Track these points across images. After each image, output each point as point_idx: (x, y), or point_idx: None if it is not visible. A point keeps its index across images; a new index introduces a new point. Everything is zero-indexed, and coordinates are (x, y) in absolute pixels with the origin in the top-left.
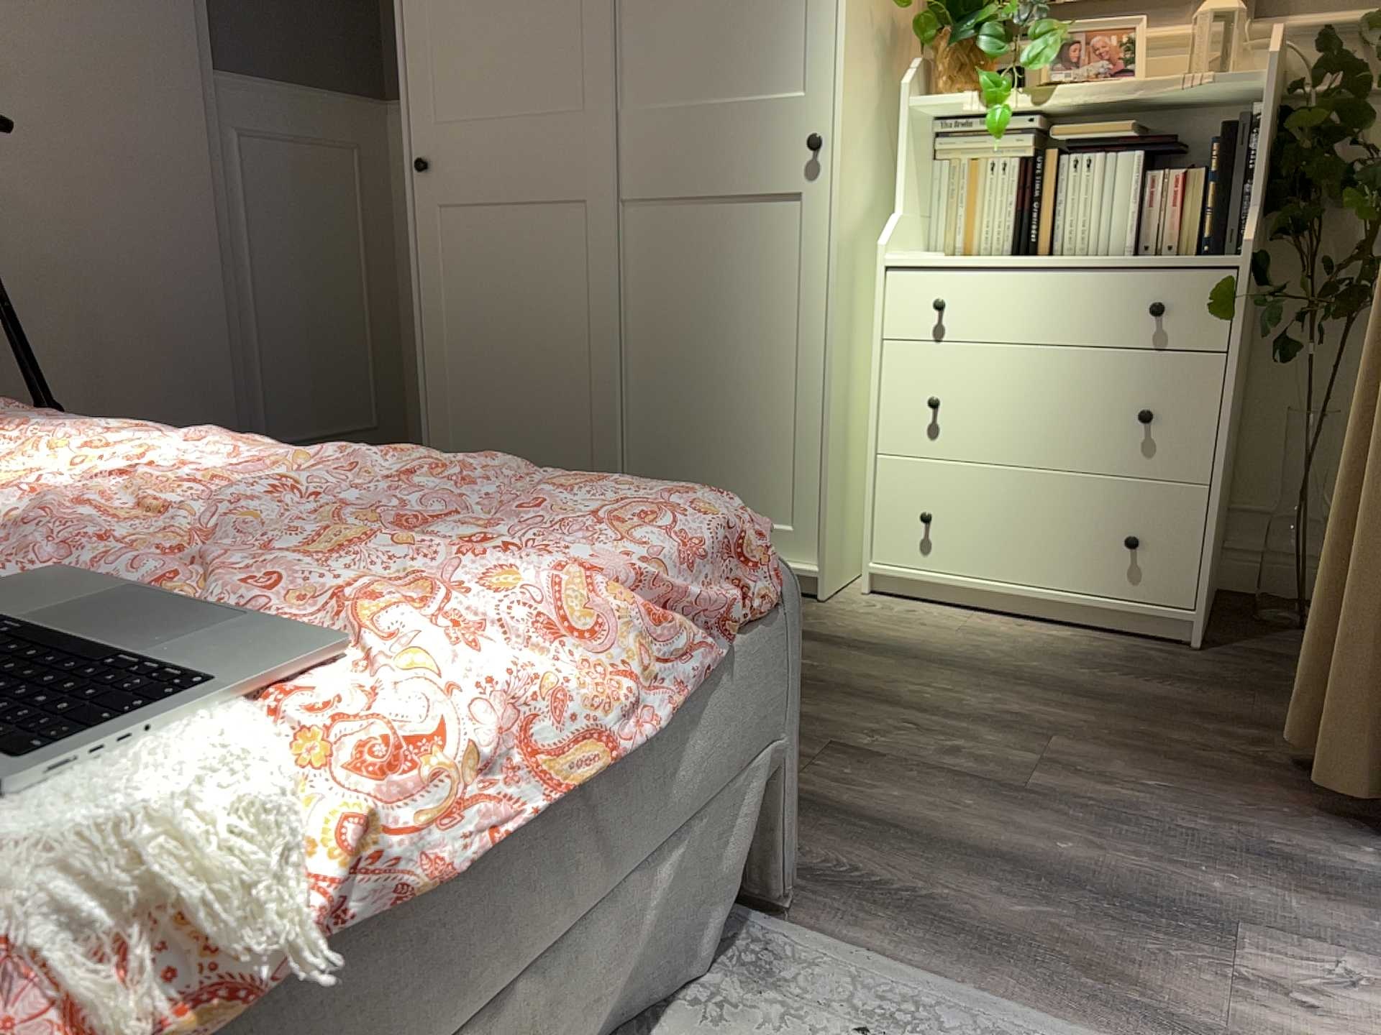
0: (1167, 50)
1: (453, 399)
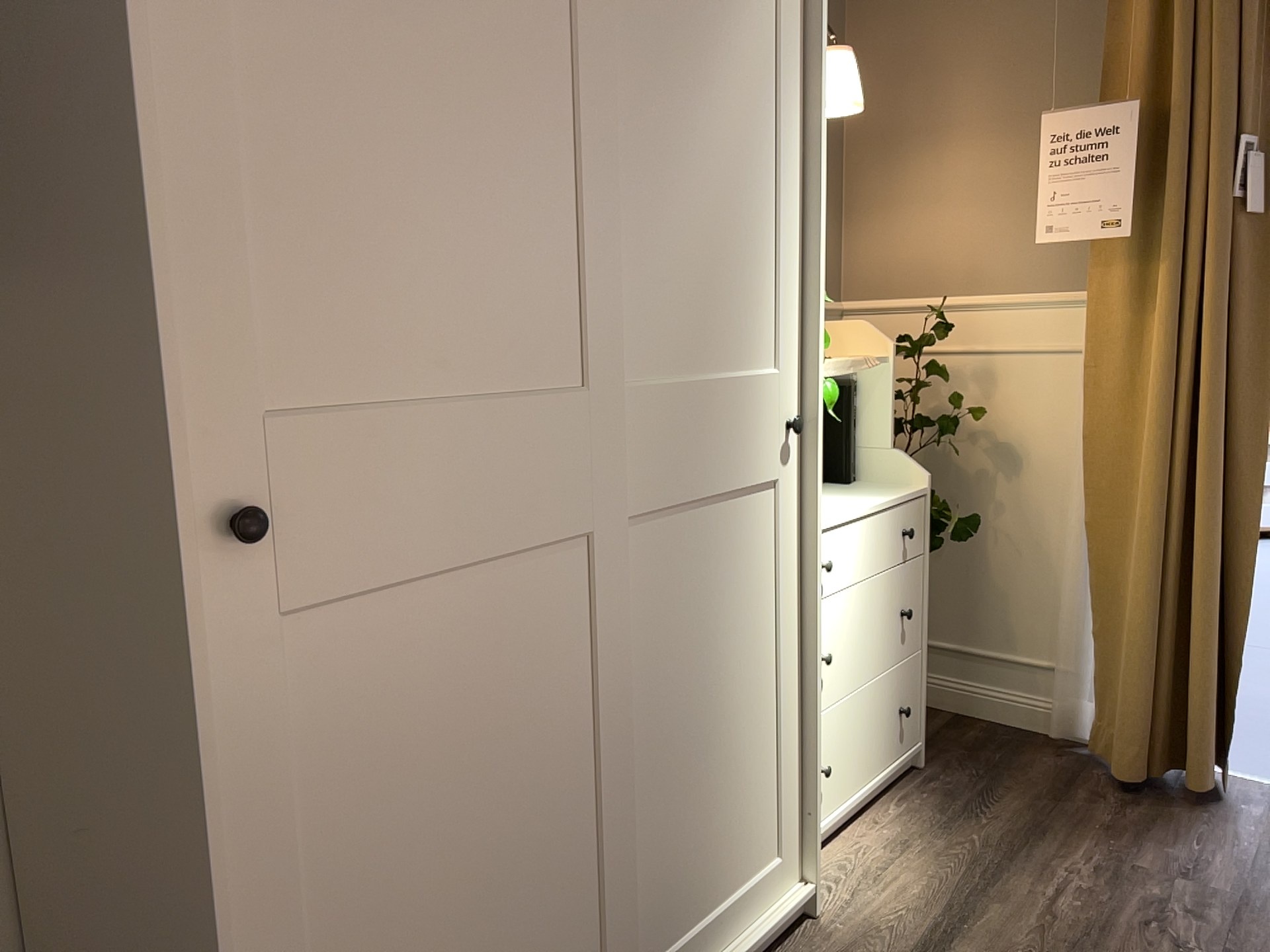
0: None
1: None
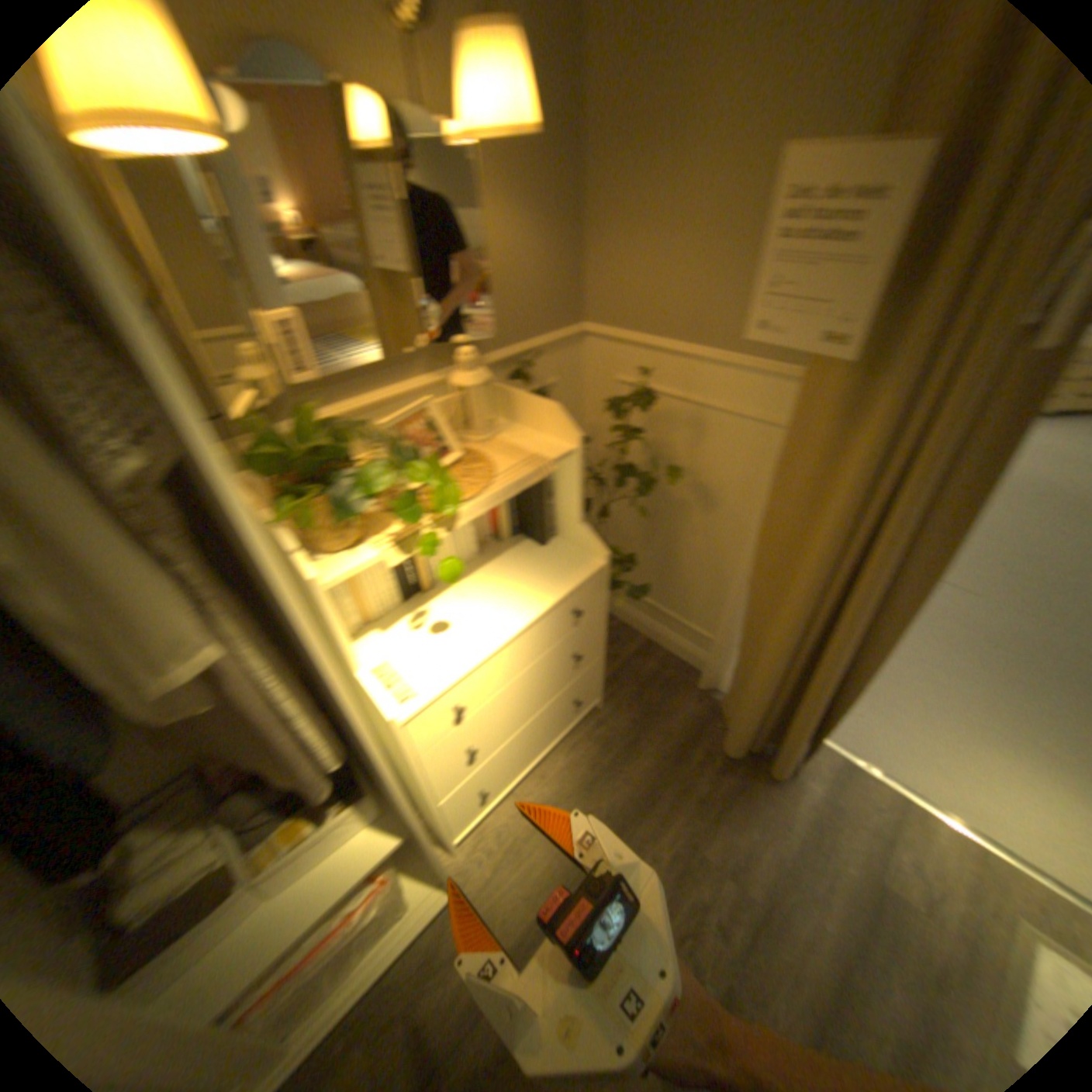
0: (418, 397)
1: None
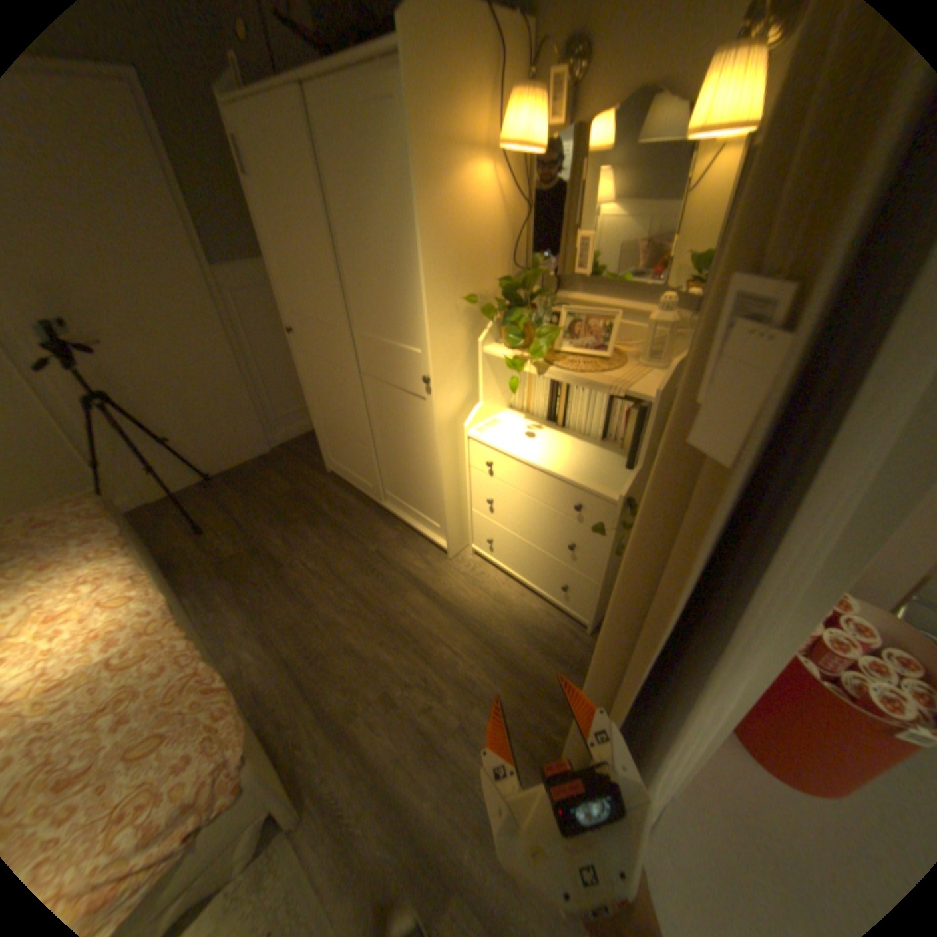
0: (646, 318)
1: (325, 429)
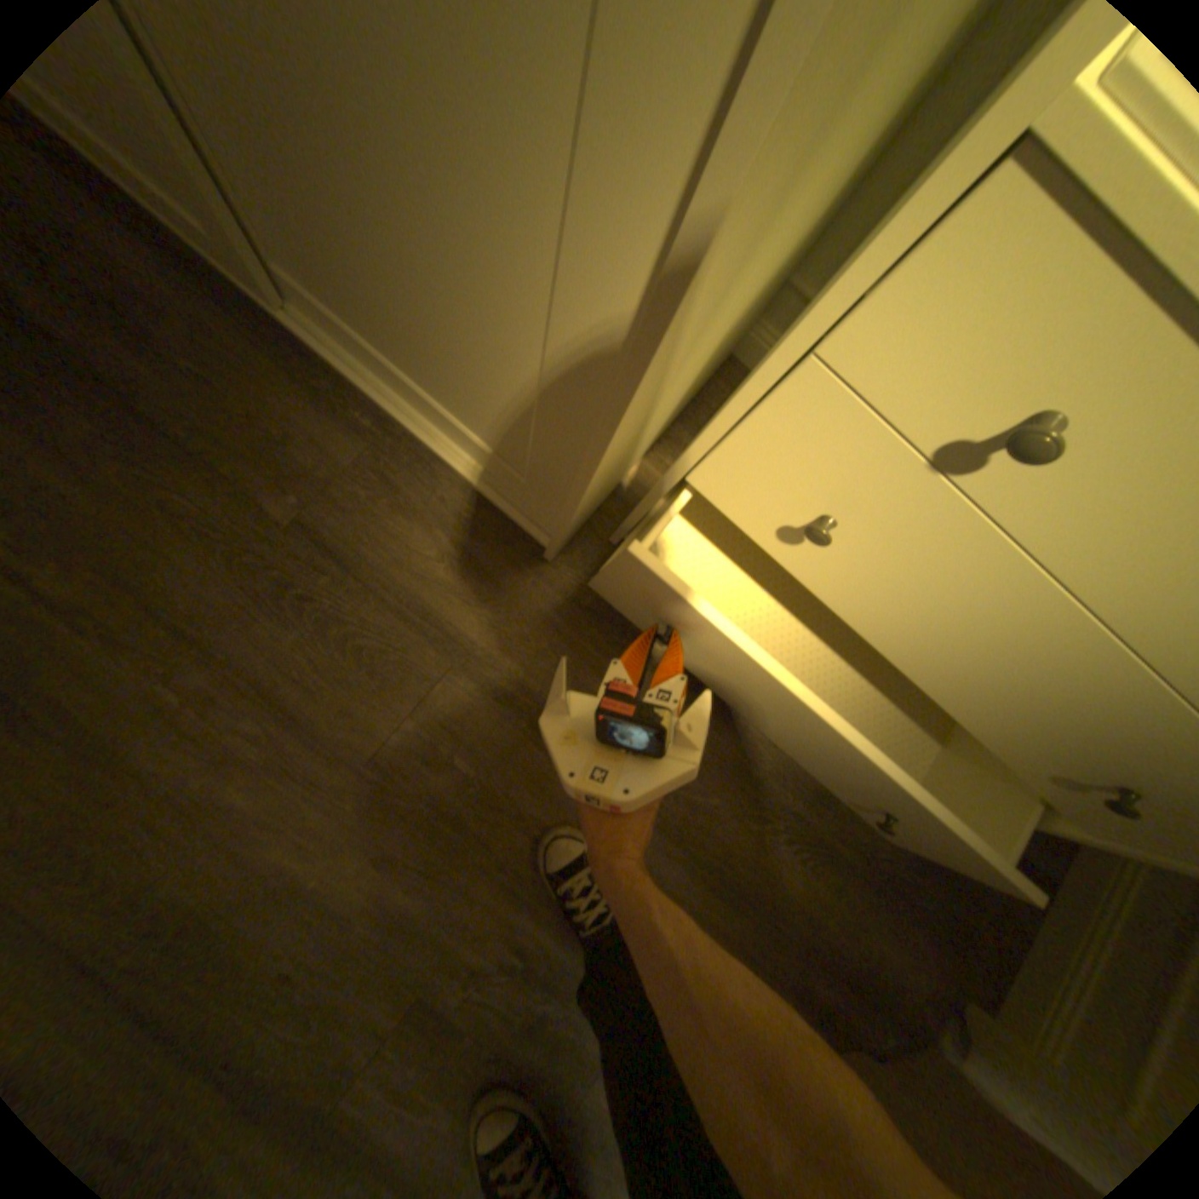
0: None
1: None
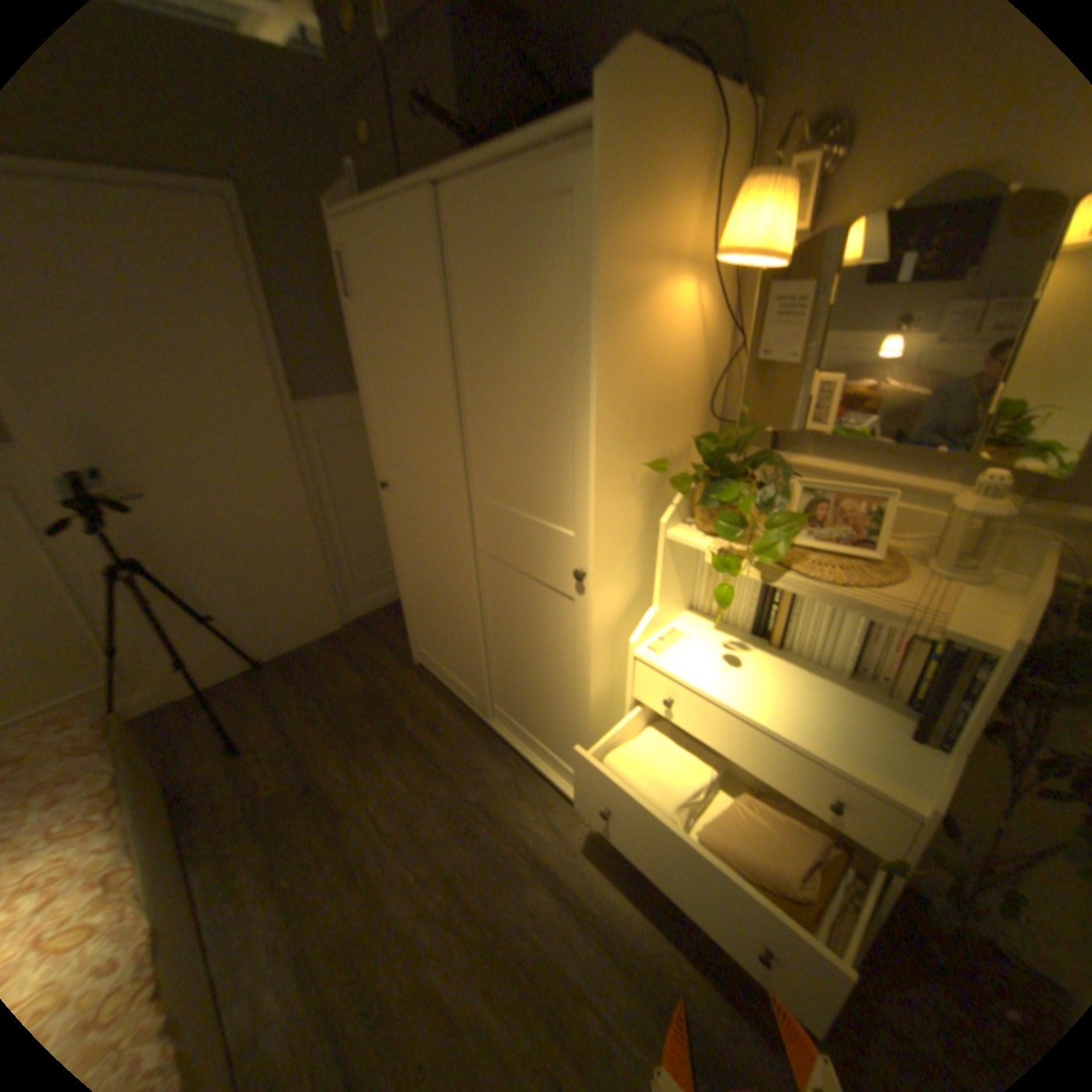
0: (928, 498)
1: (414, 609)
